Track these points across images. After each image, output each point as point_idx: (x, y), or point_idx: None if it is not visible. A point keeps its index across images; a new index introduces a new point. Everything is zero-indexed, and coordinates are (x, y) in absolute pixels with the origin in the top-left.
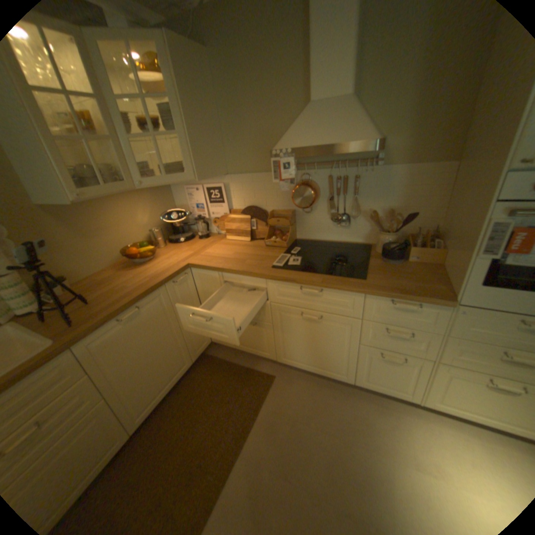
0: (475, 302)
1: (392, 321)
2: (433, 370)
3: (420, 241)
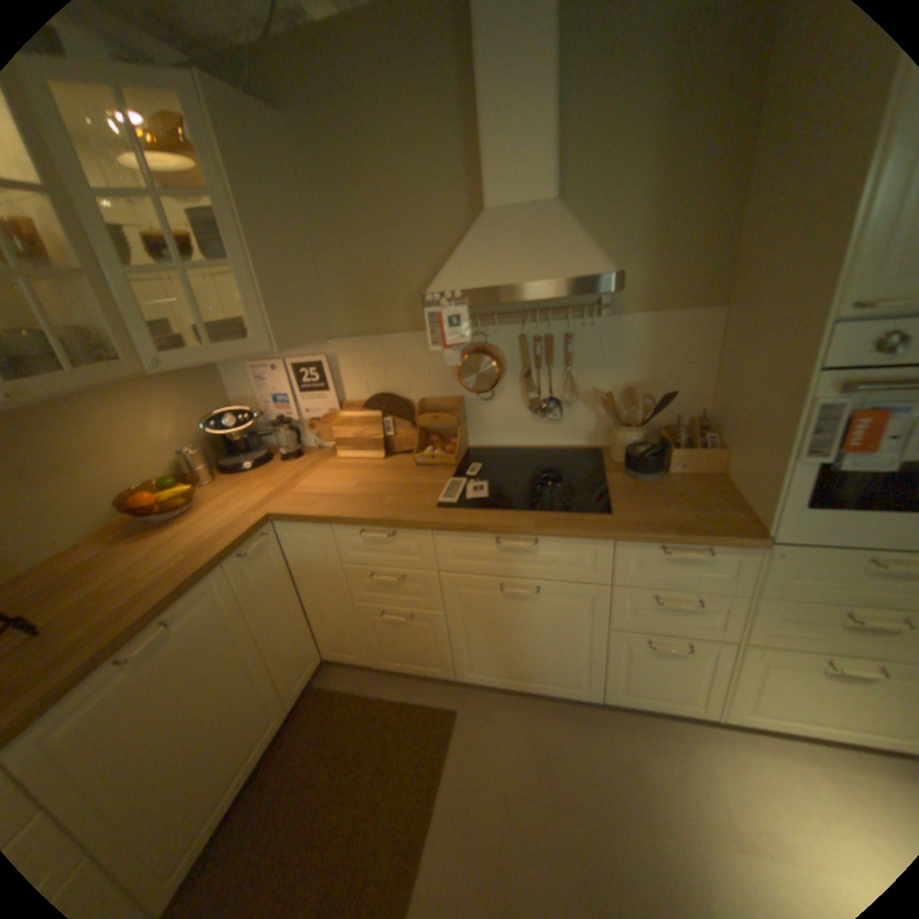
0: (799, 537)
1: (665, 583)
2: (736, 659)
3: (683, 438)
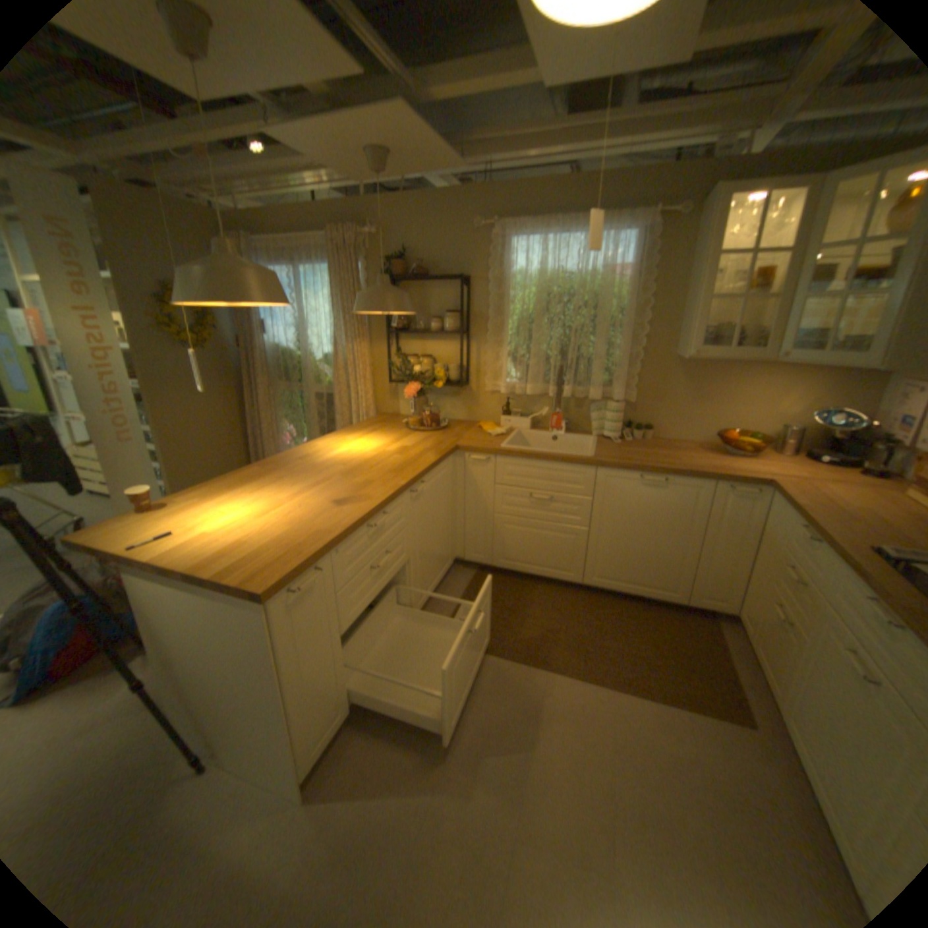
0: None
1: None
2: None
3: None
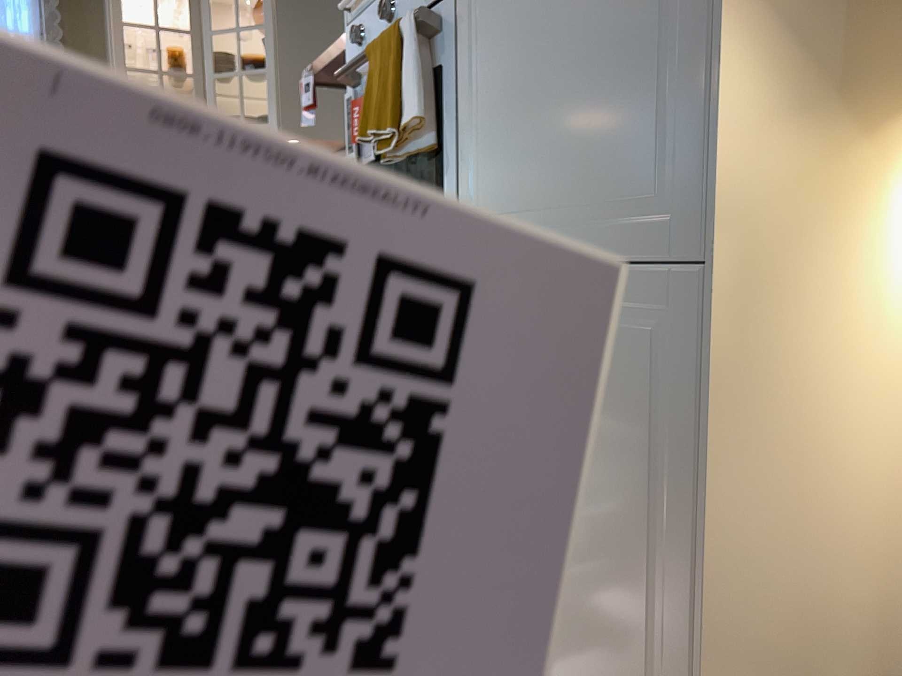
0: None
1: None
2: None
3: None
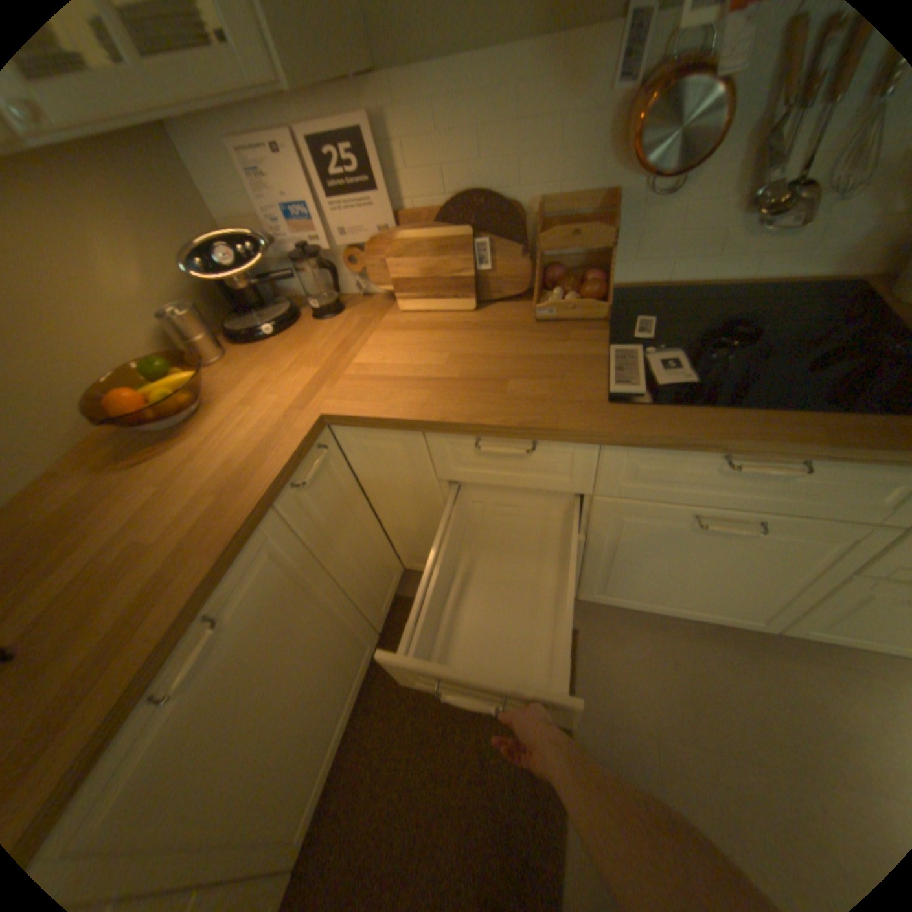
0: None
1: None
2: None
3: None
